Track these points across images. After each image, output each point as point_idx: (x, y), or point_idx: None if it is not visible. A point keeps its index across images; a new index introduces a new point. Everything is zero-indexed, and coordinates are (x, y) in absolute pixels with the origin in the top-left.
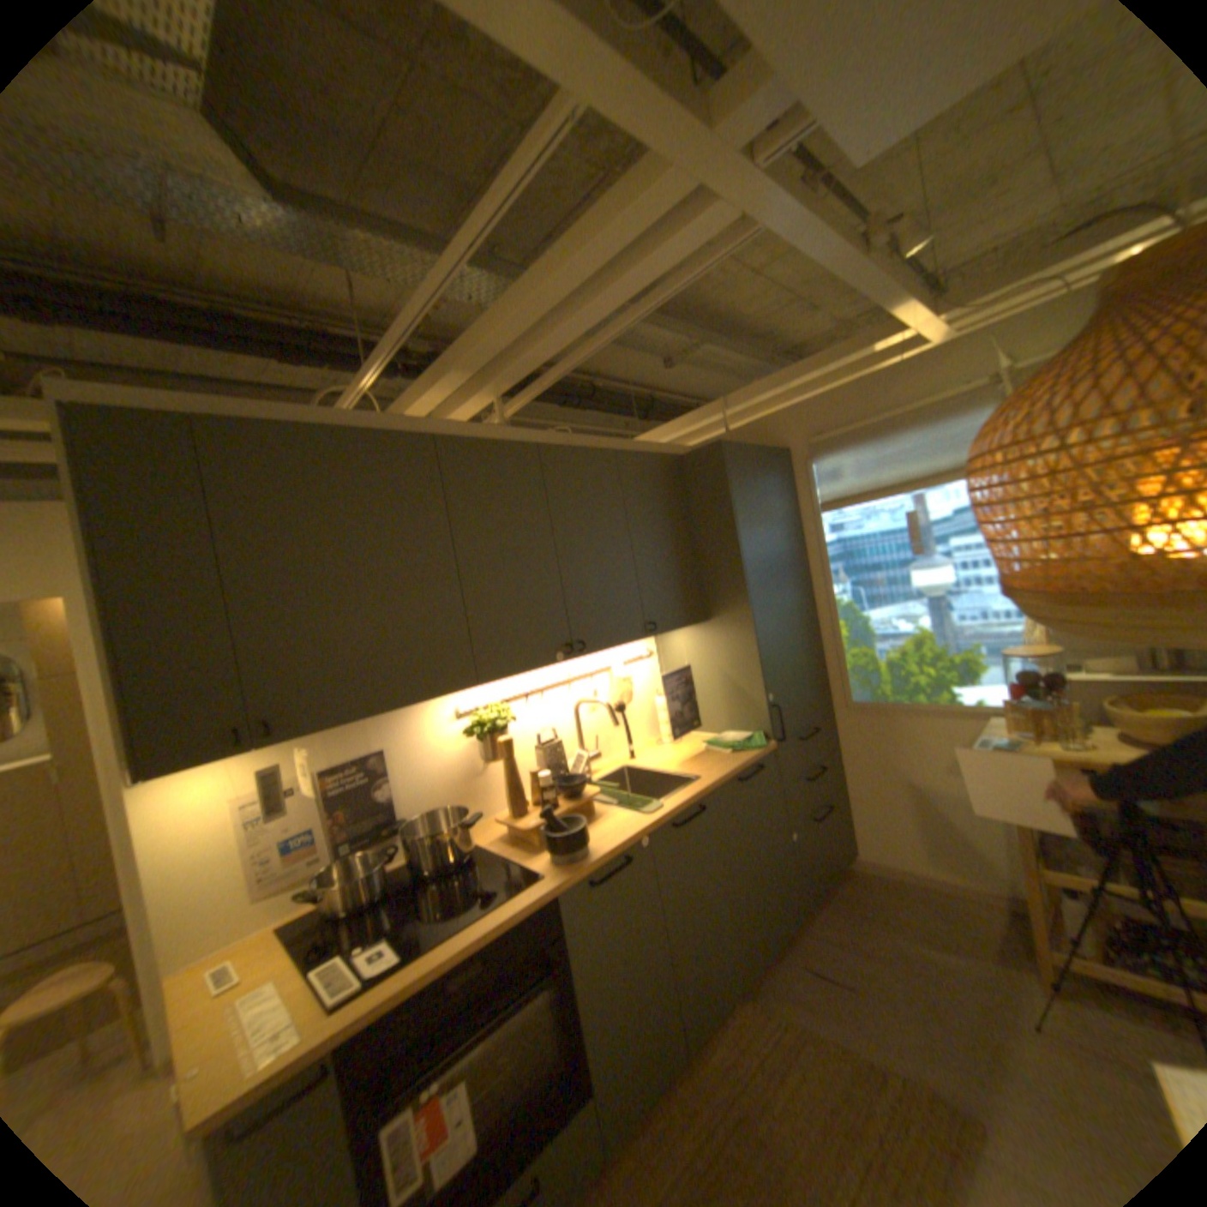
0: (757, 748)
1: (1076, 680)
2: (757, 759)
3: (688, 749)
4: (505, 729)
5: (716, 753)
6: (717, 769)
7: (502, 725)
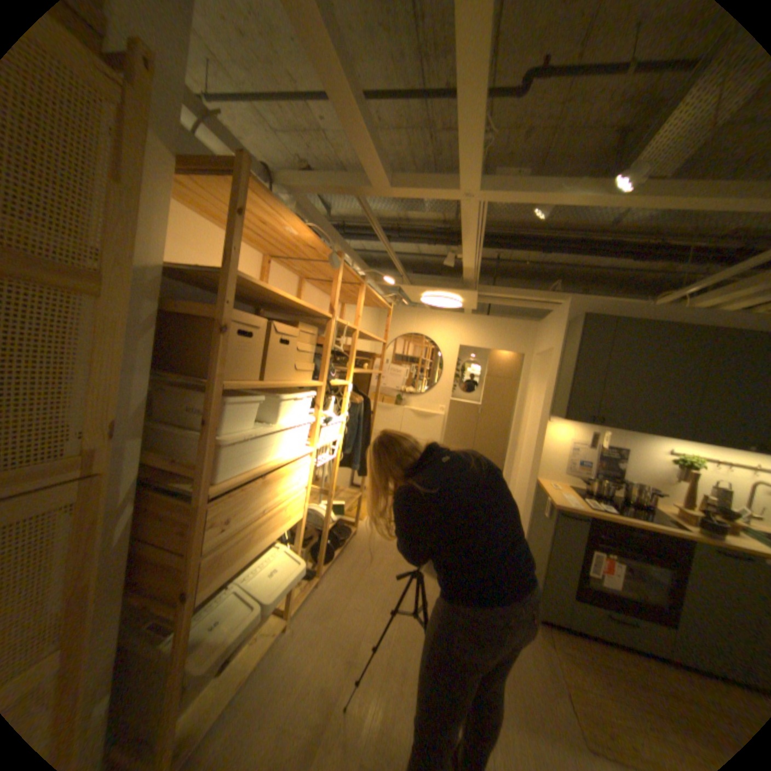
0: None
1: None
2: None
3: None
4: (698, 471)
5: None
6: None
7: (697, 468)
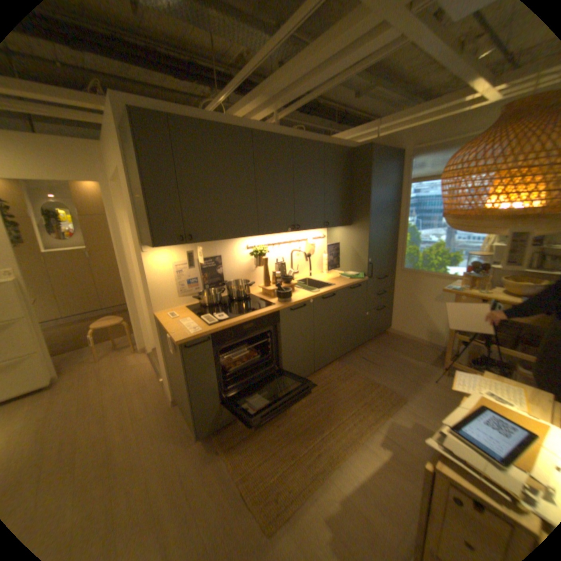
0: (360, 278)
1: (498, 268)
2: (359, 282)
3: (332, 276)
4: (265, 255)
5: (343, 278)
6: (342, 283)
7: (263, 254)
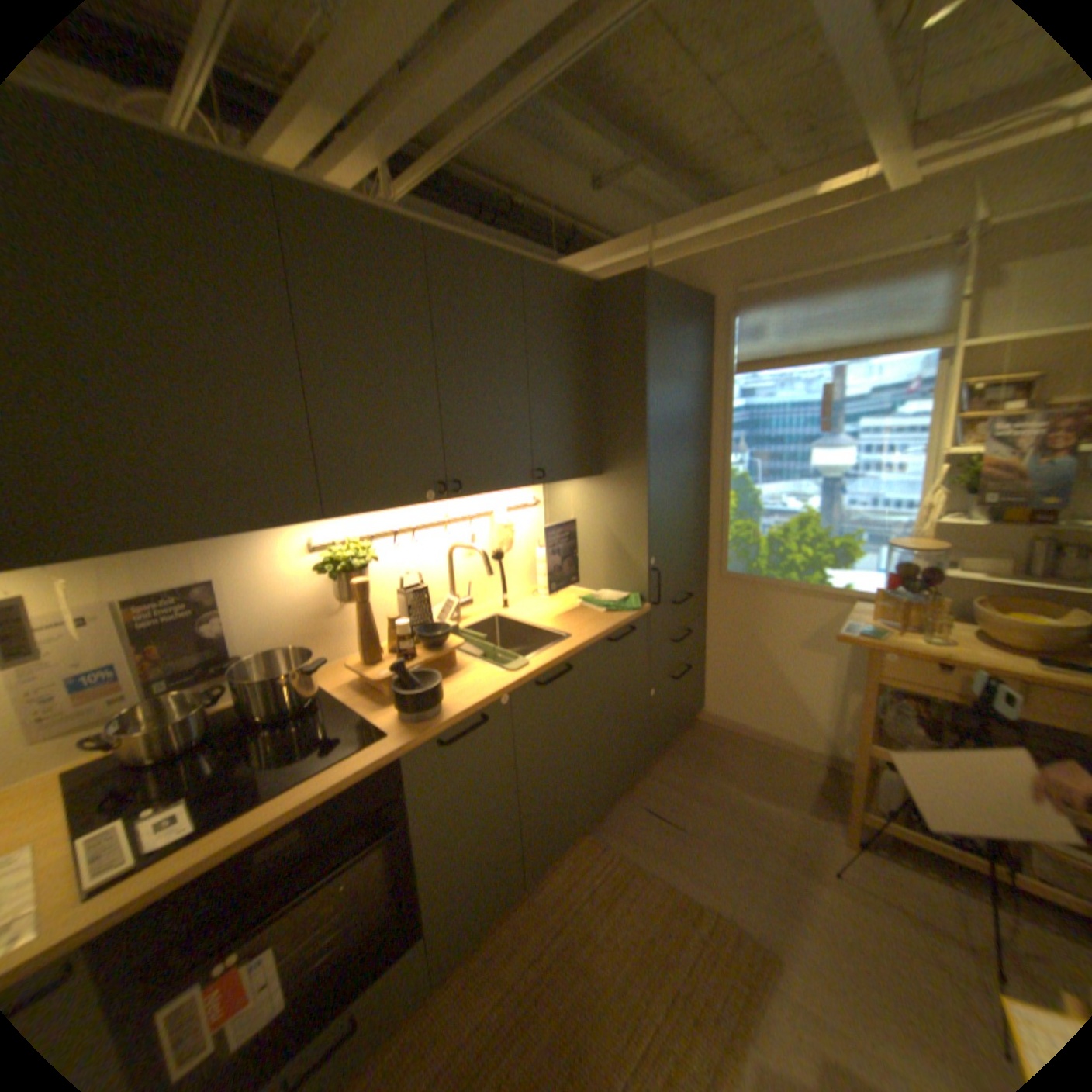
0: (632, 608)
1: (947, 574)
2: (631, 619)
3: (563, 602)
4: (366, 568)
5: (591, 609)
6: (590, 627)
7: (362, 563)
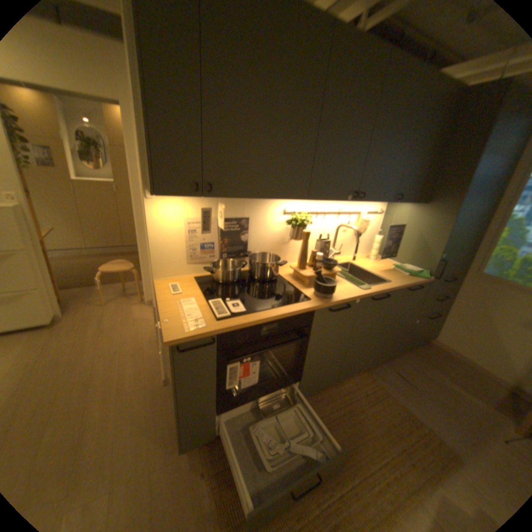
0: (425, 277)
1: None
2: (423, 282)
3: (384, 265)
4: (305, 226)
5: (400, 272)
6: (401, 280)
7: (304, 223)
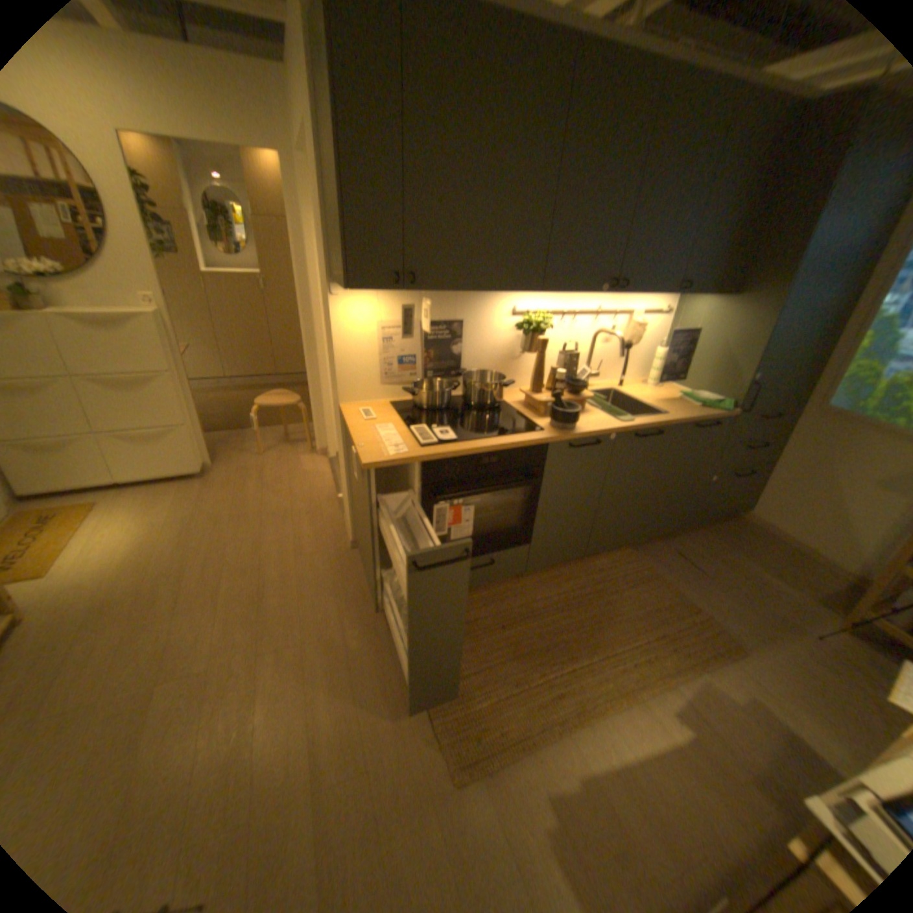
0: (723, 409)
1: None
2: (719, 416)
3: (665, 393)
4: (543, 333)
5: (687, 402)
6: (684, 412)
7: (541, 329)
